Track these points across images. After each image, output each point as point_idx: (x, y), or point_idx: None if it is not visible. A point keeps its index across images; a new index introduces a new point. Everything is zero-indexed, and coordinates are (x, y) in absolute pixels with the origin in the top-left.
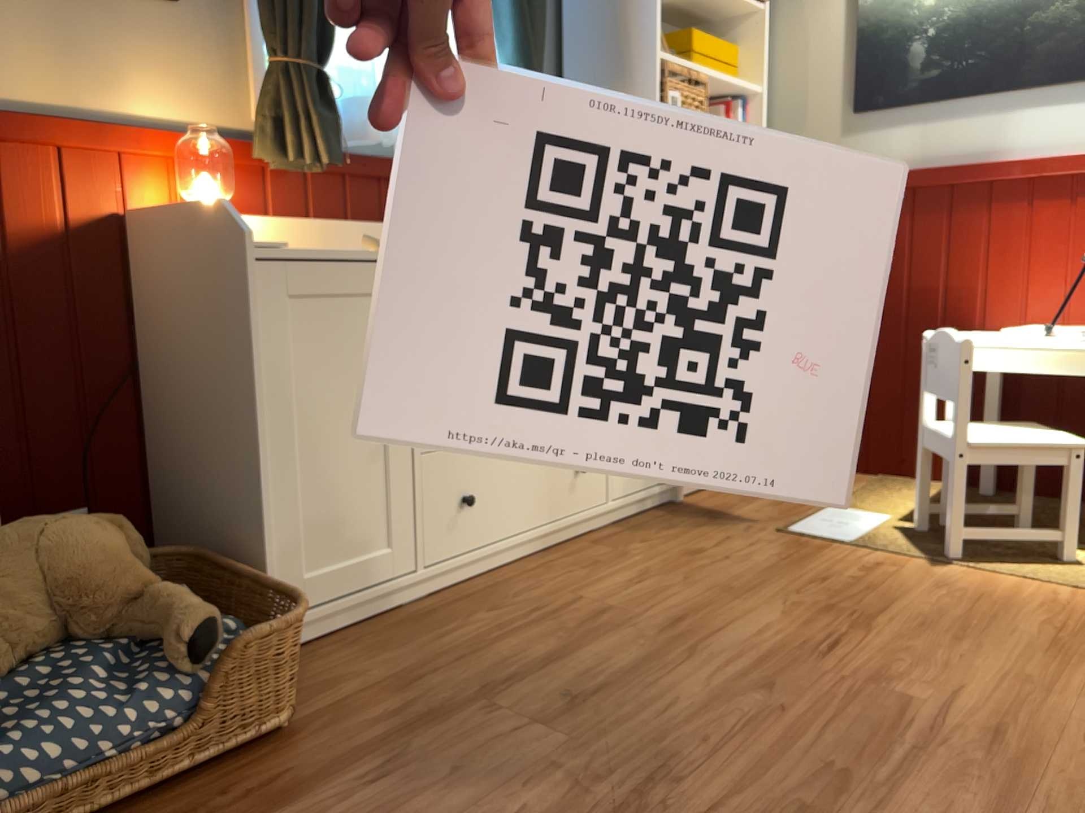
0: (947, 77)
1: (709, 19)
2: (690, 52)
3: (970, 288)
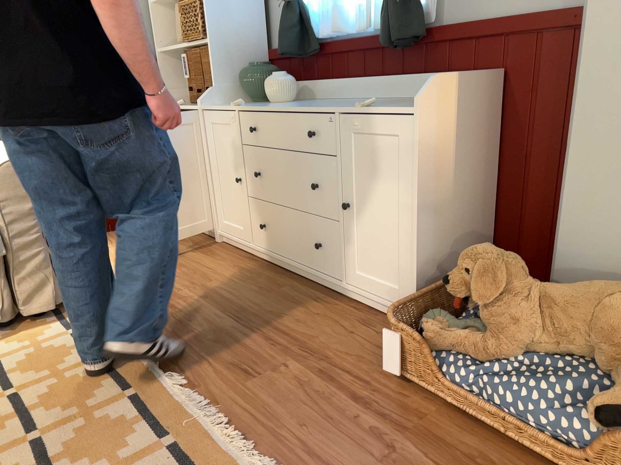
0: None
1: None
2: None
3: None
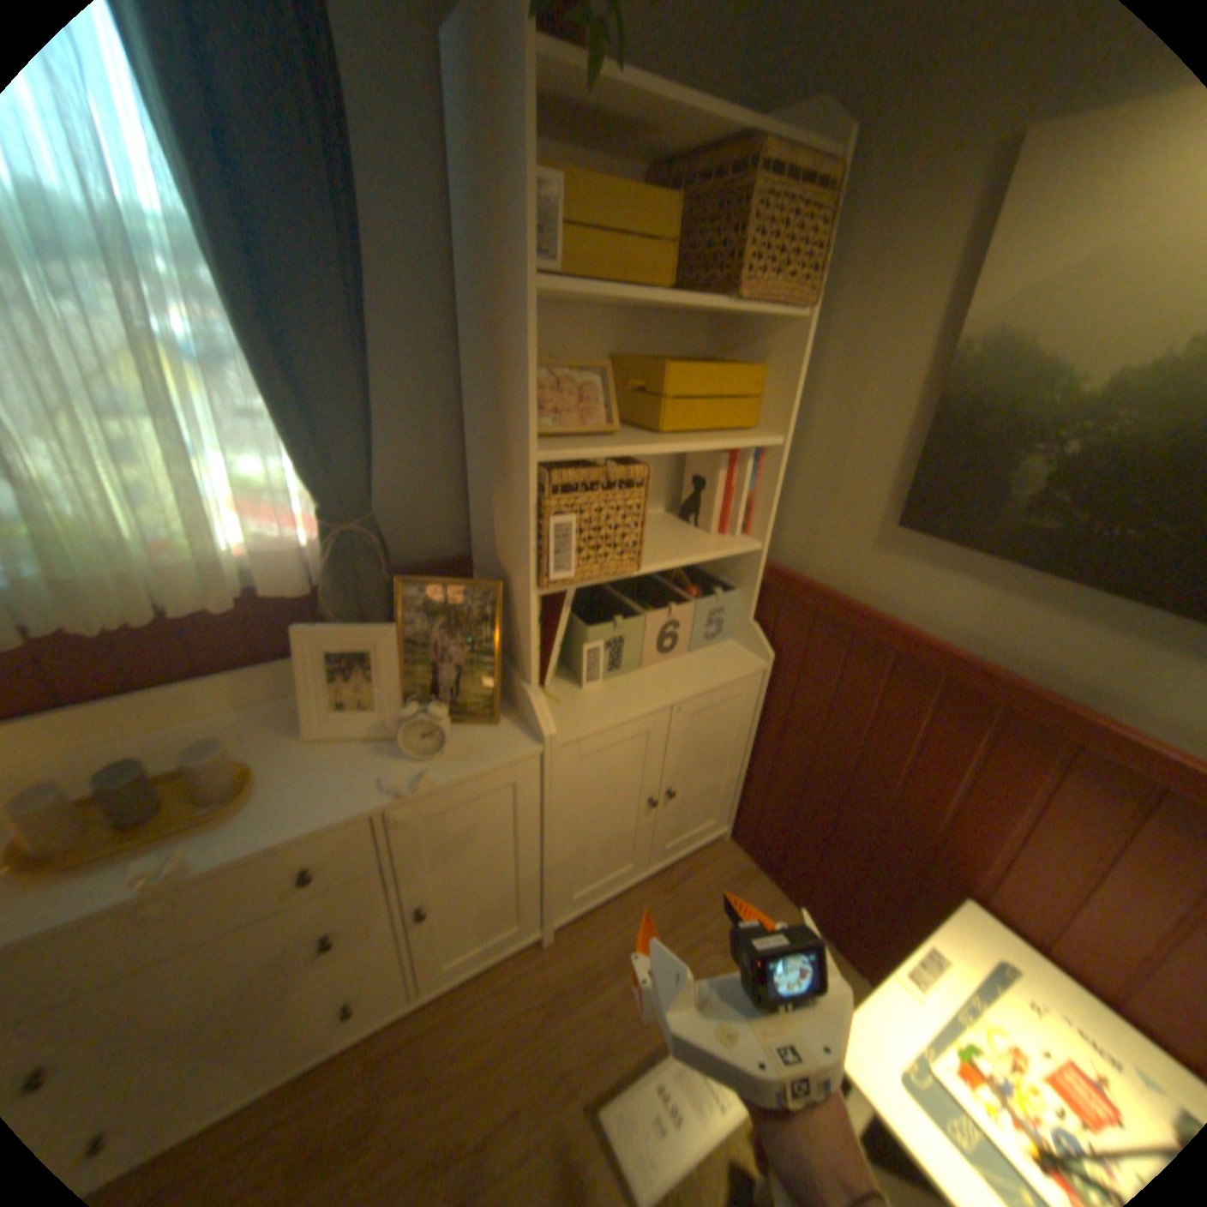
0: (1076, 540)
1: (735, 316)
2: (660, 400)
3: (990, 850)
